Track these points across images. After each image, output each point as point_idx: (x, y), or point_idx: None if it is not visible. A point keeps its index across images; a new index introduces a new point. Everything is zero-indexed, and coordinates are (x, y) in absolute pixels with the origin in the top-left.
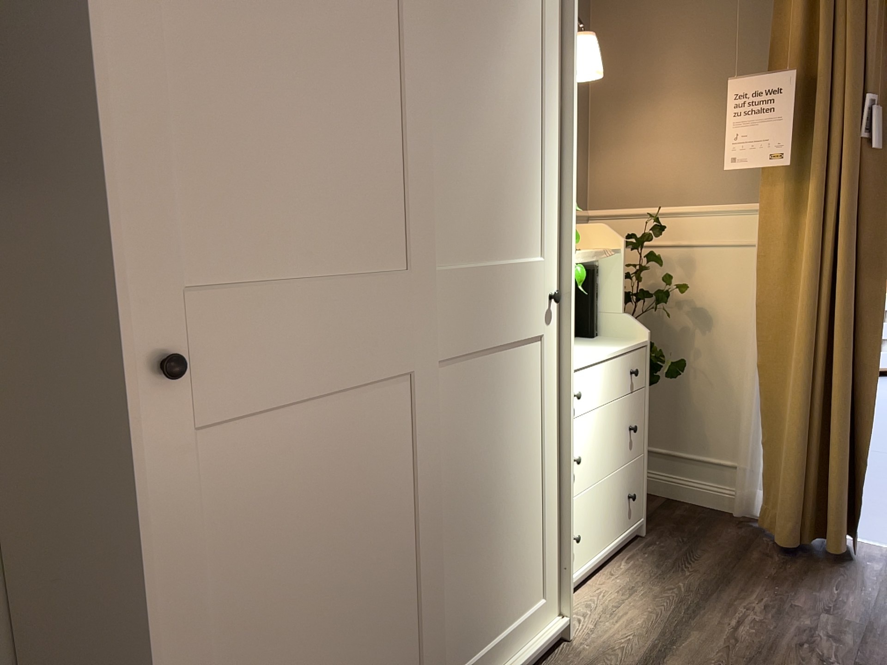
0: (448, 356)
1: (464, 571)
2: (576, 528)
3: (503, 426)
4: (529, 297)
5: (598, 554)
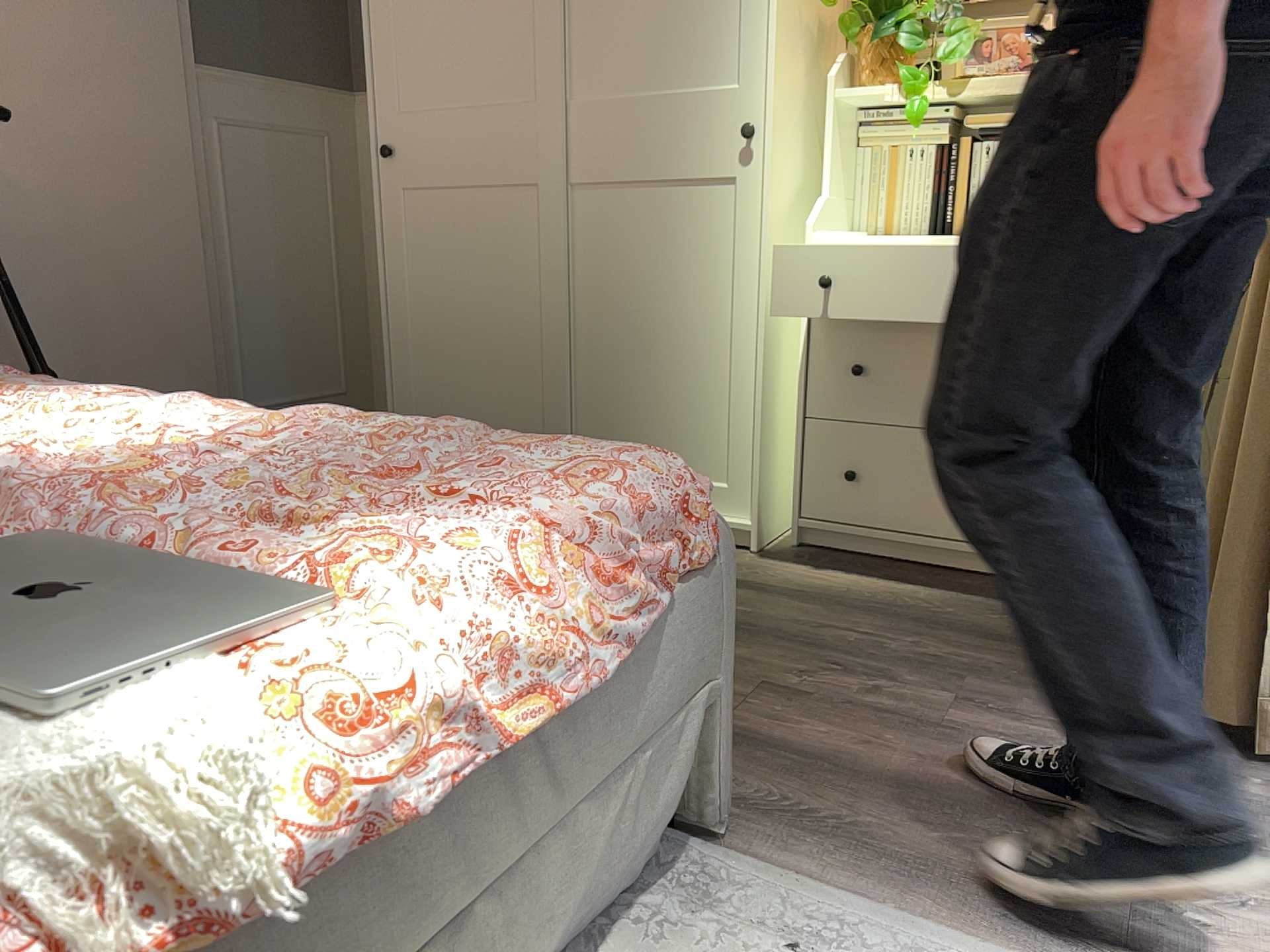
0: (589, 181)
1: (608, 383)
2: (861, 465)
3: (662, 265)
4: (704, 133)
5: (923, 536)
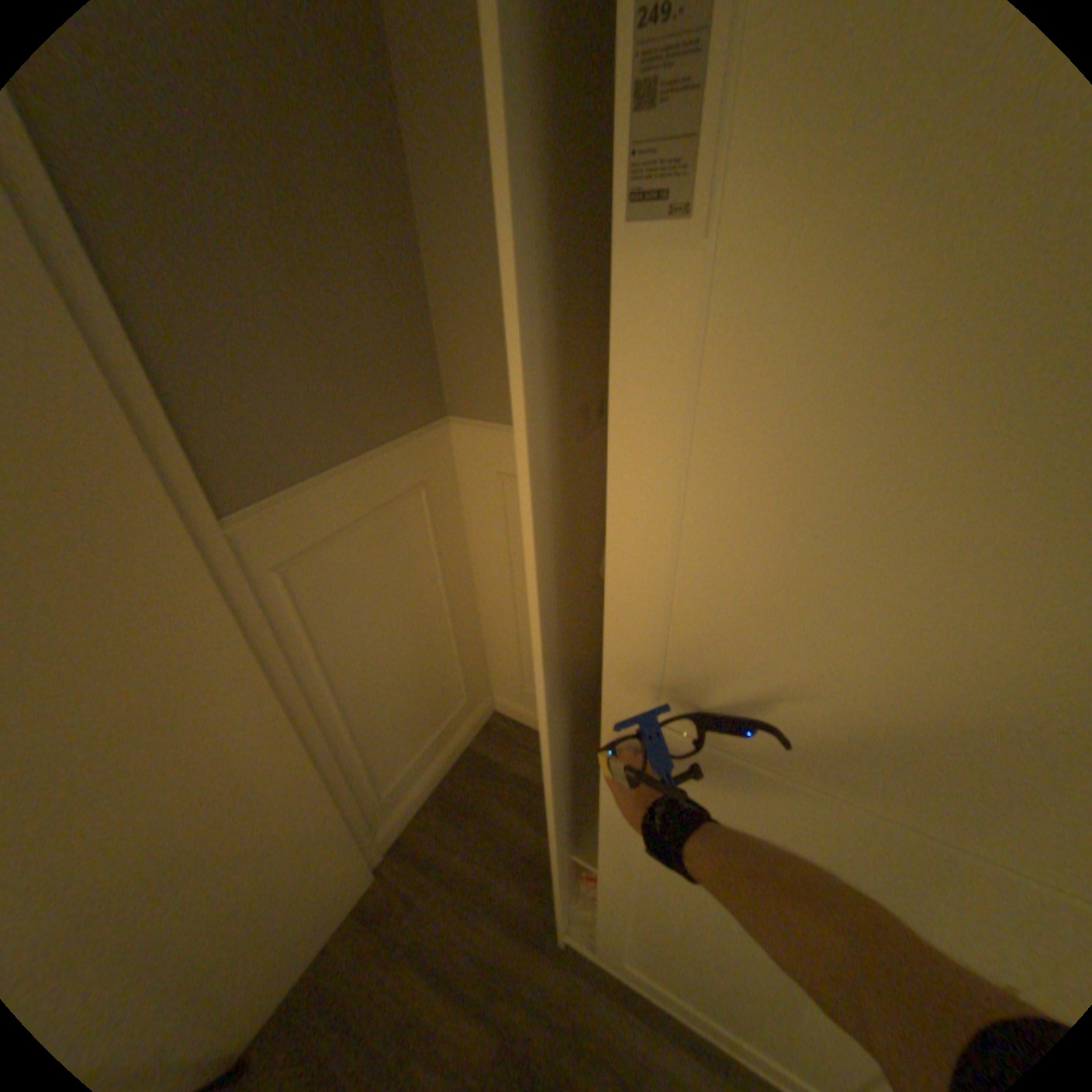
0: None
1: None
2: None
3: None
4: None
5: None
